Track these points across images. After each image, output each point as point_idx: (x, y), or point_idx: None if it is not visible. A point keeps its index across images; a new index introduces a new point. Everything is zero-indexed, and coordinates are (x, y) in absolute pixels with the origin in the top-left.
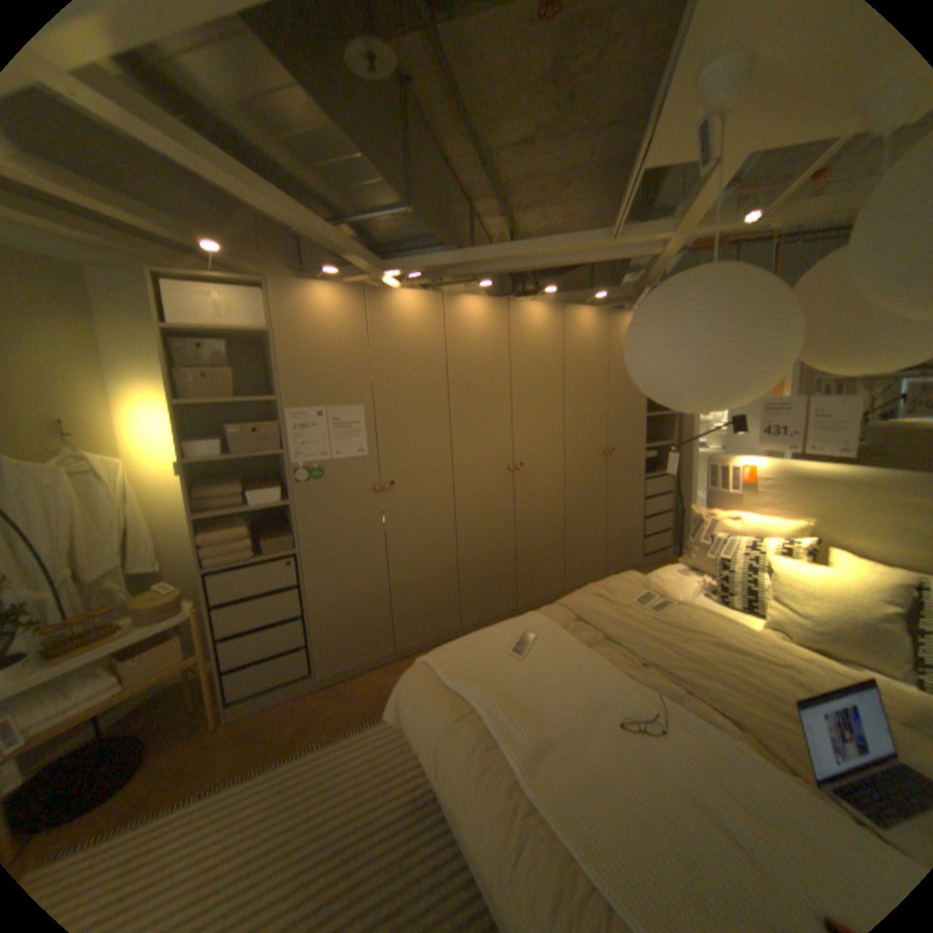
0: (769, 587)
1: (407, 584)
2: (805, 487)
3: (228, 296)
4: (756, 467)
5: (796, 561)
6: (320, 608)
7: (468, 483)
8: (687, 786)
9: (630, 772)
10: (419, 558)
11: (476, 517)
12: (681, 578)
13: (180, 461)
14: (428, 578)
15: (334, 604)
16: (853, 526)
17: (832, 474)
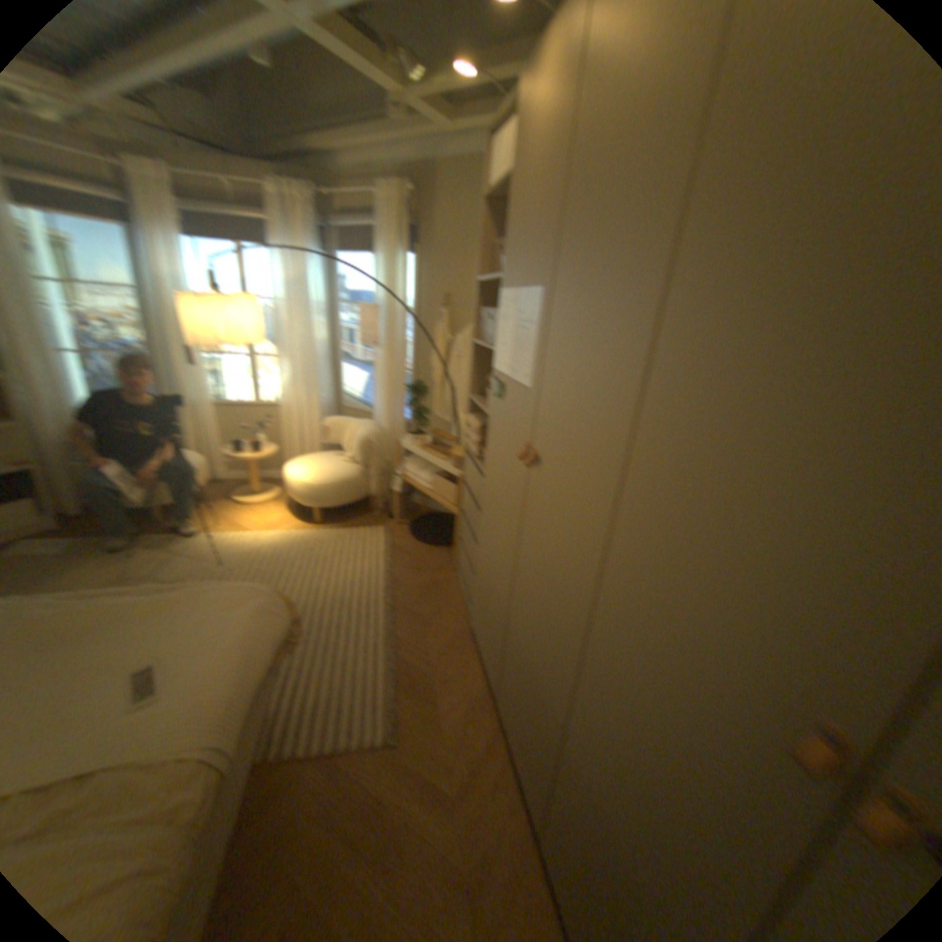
0: None
1: (515, 641)
2: None
3: (514, 128)
4: None
5: None
6: (478, 555)
7: (631, 597)
8: None
9: None
10: (531, 628)
11: (619, 711)
12: None
13: (471, 339)
14: (530, 675)
15: (482, 565)
16: None
17: None
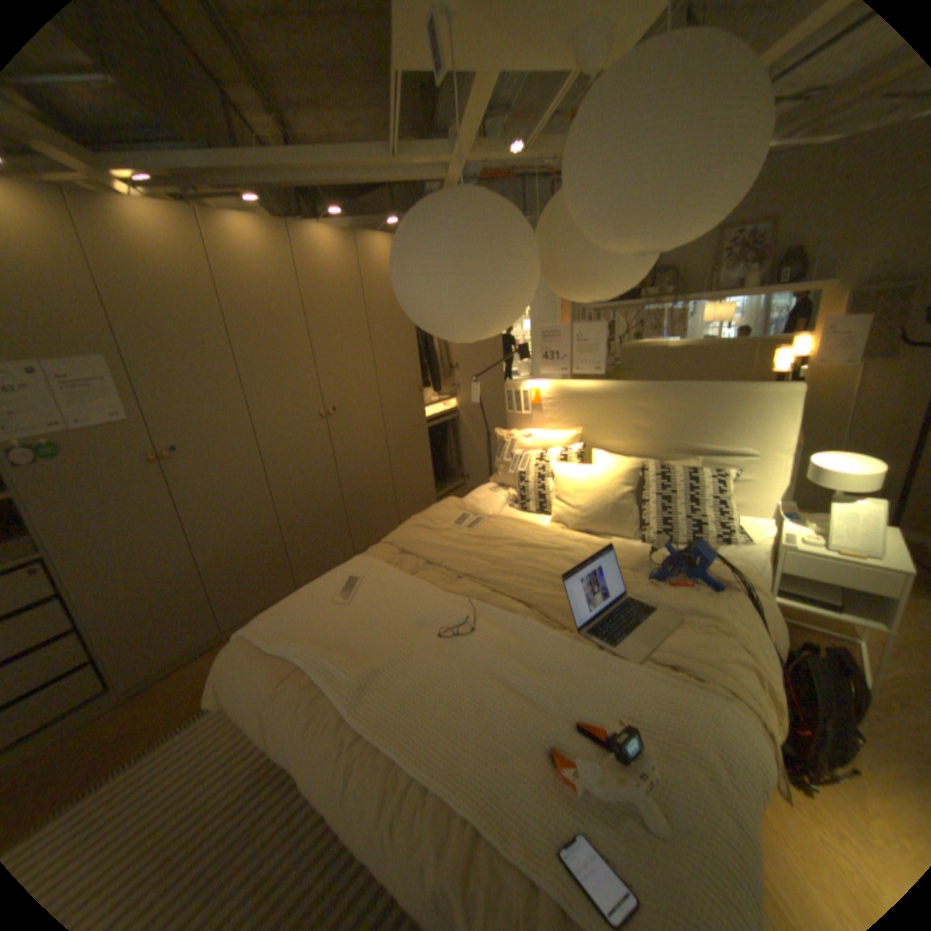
0: (552, 489)
1: (219, 558)
2: (573, 402)
3: None
4: (539, 390)
5: (569, 464)
6: (101, 613)
7: (275, 437)
8: (488, 666)
9: (444, 671)
10: (230, 528)
11: (292, 472)
12: (491, 494)
13: None
14: (245, 546)
15: (121, 604)
16: (605, 429)
17: (589, 389)
